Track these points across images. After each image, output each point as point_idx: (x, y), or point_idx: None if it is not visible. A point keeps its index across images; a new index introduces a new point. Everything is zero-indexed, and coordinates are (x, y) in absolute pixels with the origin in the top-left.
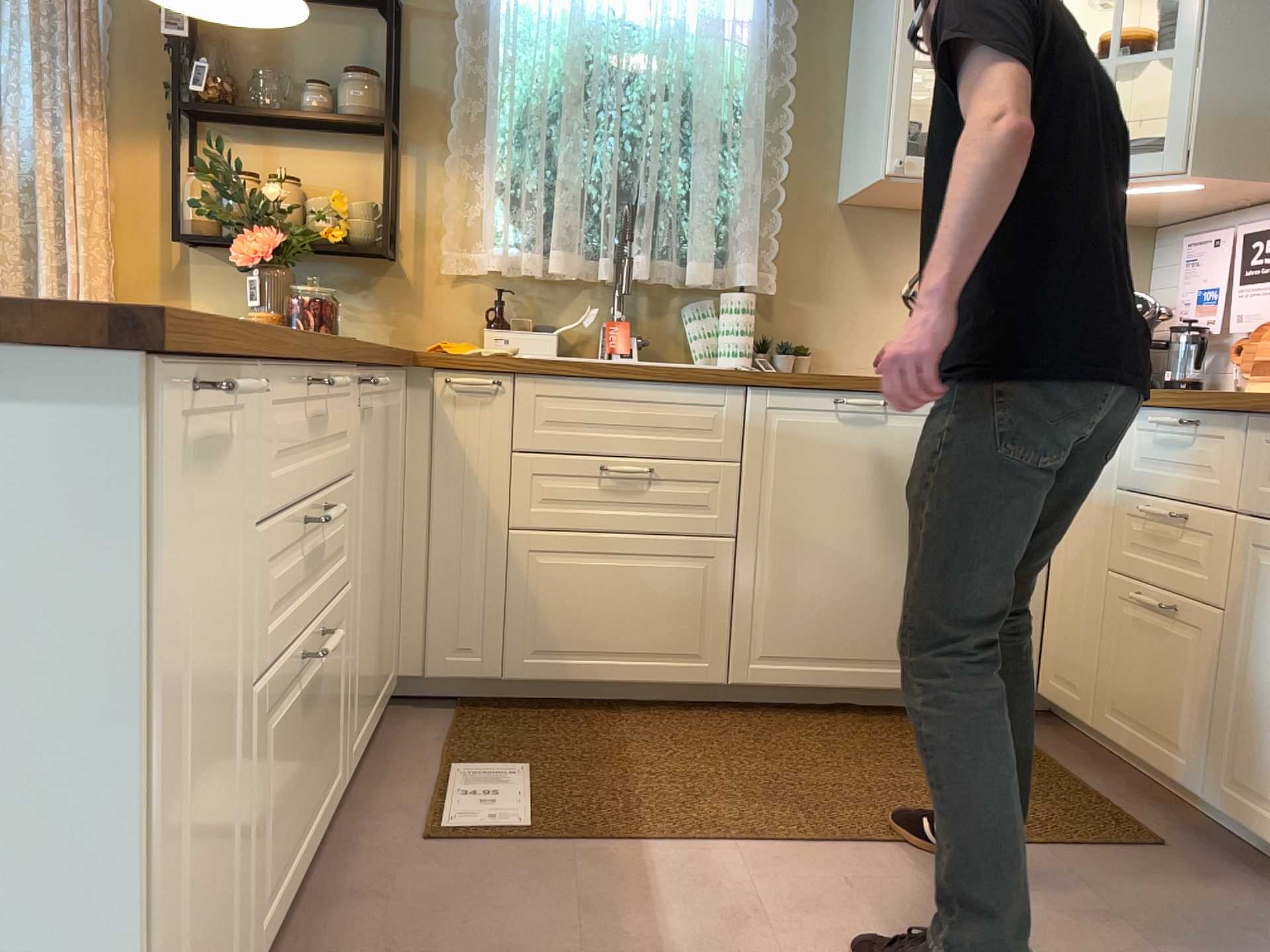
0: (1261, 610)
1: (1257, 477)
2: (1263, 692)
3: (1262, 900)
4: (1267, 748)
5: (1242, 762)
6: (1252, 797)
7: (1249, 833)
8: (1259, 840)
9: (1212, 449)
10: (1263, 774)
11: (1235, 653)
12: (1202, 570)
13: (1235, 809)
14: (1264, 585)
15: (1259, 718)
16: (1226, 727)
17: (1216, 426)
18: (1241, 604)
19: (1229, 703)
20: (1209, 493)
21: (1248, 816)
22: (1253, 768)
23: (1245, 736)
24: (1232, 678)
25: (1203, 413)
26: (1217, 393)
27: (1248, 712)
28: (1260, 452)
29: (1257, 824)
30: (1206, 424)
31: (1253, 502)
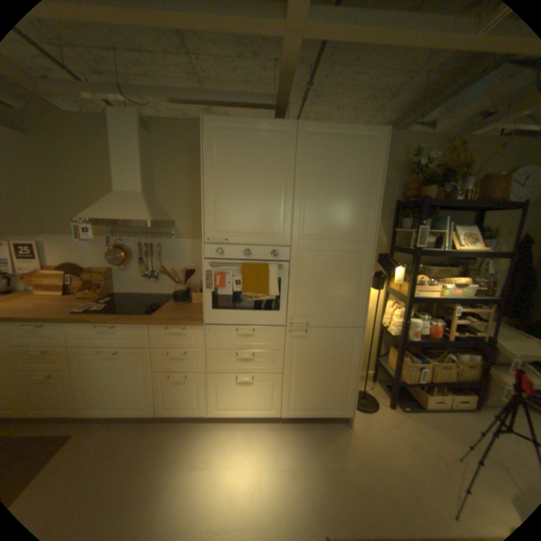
0: (81, 368)
1: (70, 337)
2: (87, 386)
3: (101, 429)
4: (92, 397)
5: (85, 403)
6: (91, 409)
7: (92, 417)
8: (96, 417)
9: (50, 332)
10: (93, 403)
11: (75, 380)
12: (56, 363)
13: (87, 414)
14: (80, 362)
15: (88, 392)
16: (78, 397)
17: (49, 326)
18: (74, 368)
19: (77, 392)
20: (52, 343)
21: (91, 414)
22: (89, 403)
23: (85, 397)
24: (76, 386)
25: (44, 323)
26: (46, 315)
27: (84, 392)
28: (69, 331)
29: (94, 414)
30: (45, 325)
31: (70, 343)
